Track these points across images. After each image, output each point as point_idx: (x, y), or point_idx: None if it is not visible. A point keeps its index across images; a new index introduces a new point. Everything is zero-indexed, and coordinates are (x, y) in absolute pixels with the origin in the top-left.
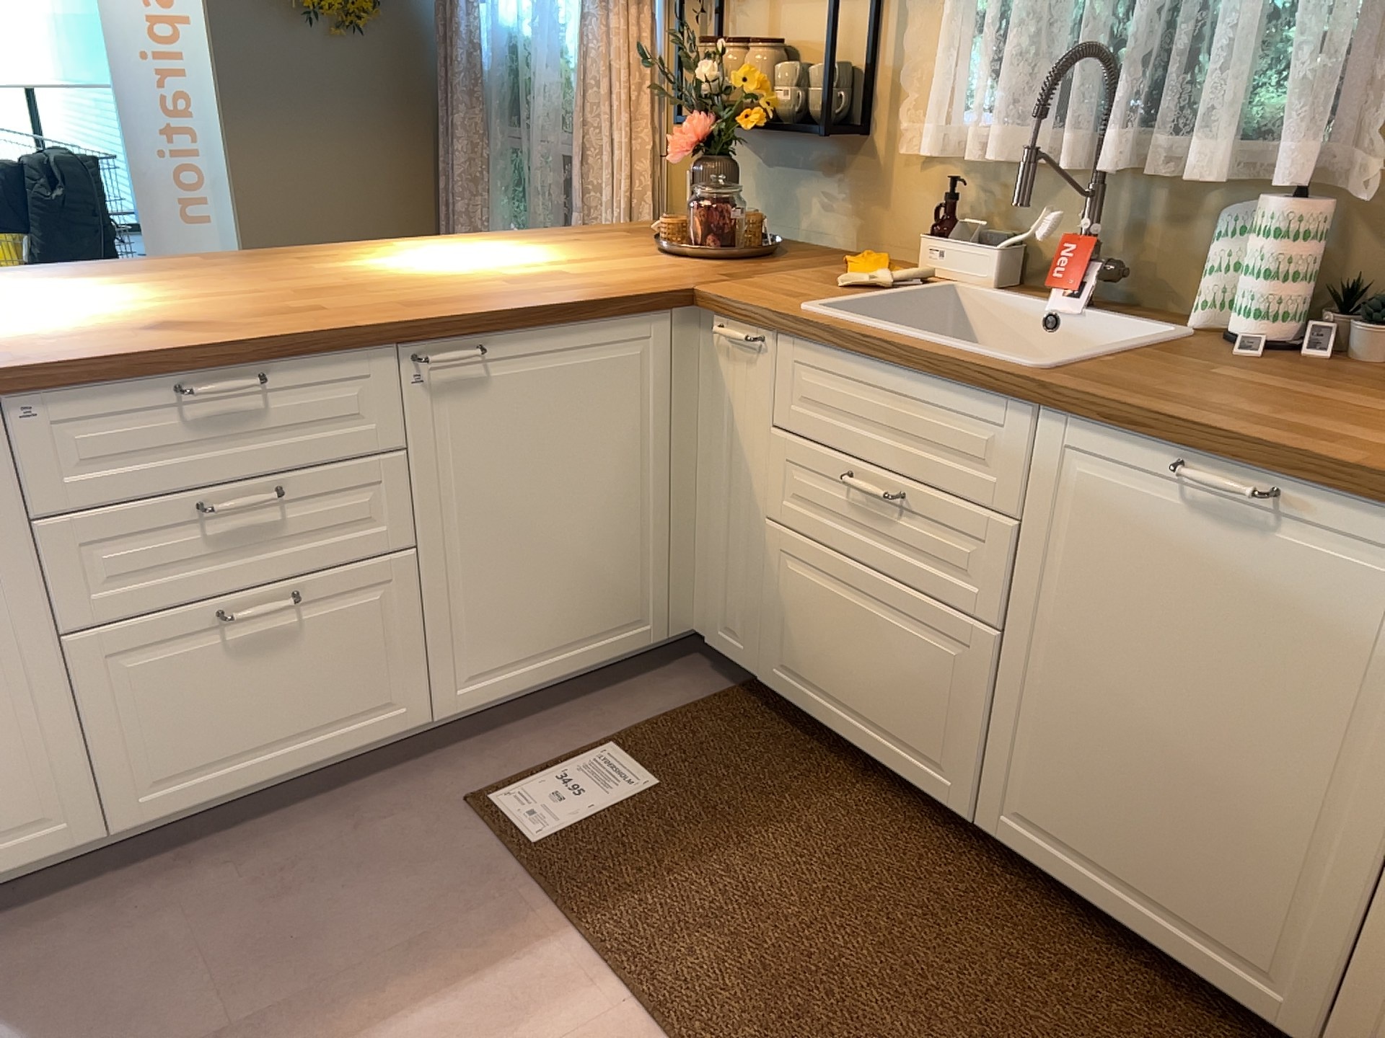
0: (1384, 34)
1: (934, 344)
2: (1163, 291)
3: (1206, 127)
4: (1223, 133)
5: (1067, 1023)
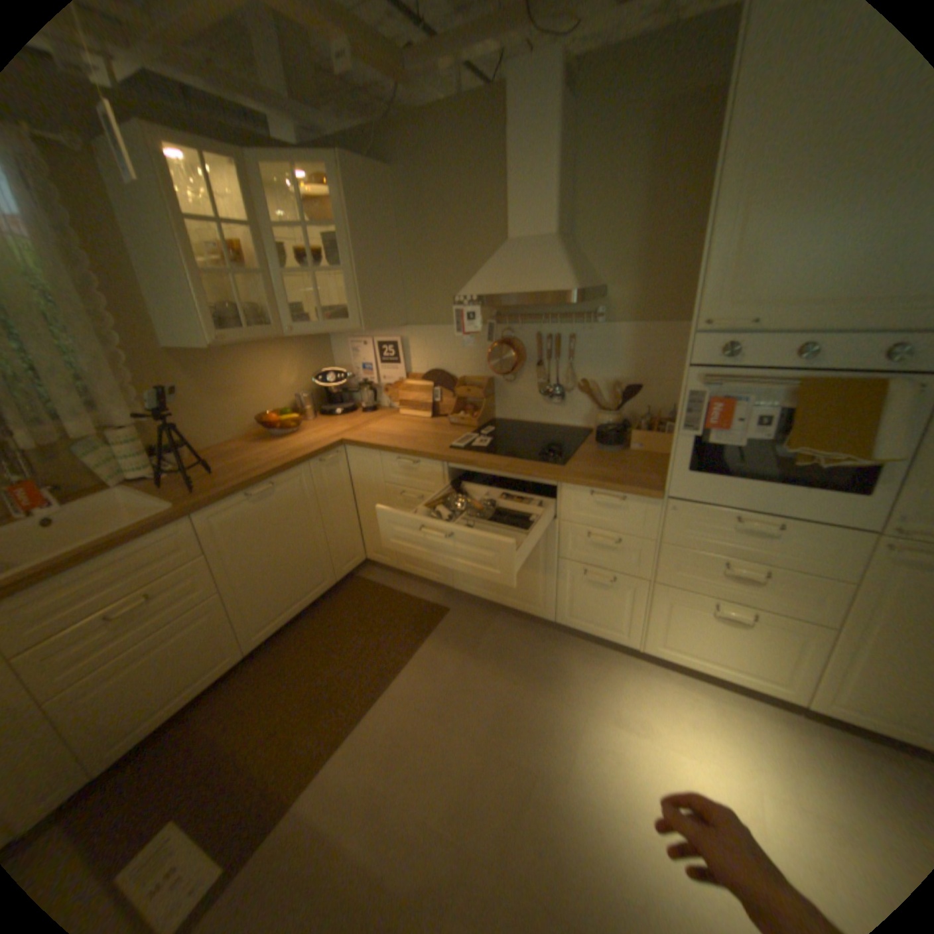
0: (100, 371)
1: (113, 534)
2: (64, 488)
3: (67, 417)
4: (84, 416)
5: (322, 636)
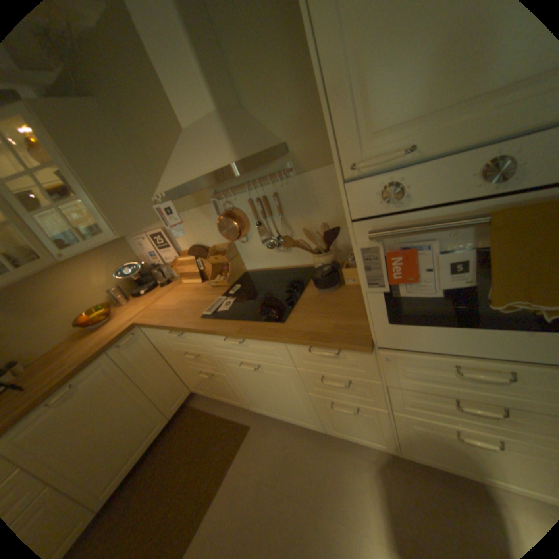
0: None
1: None
2: None
3: None
4: None
5: (159, 472)
